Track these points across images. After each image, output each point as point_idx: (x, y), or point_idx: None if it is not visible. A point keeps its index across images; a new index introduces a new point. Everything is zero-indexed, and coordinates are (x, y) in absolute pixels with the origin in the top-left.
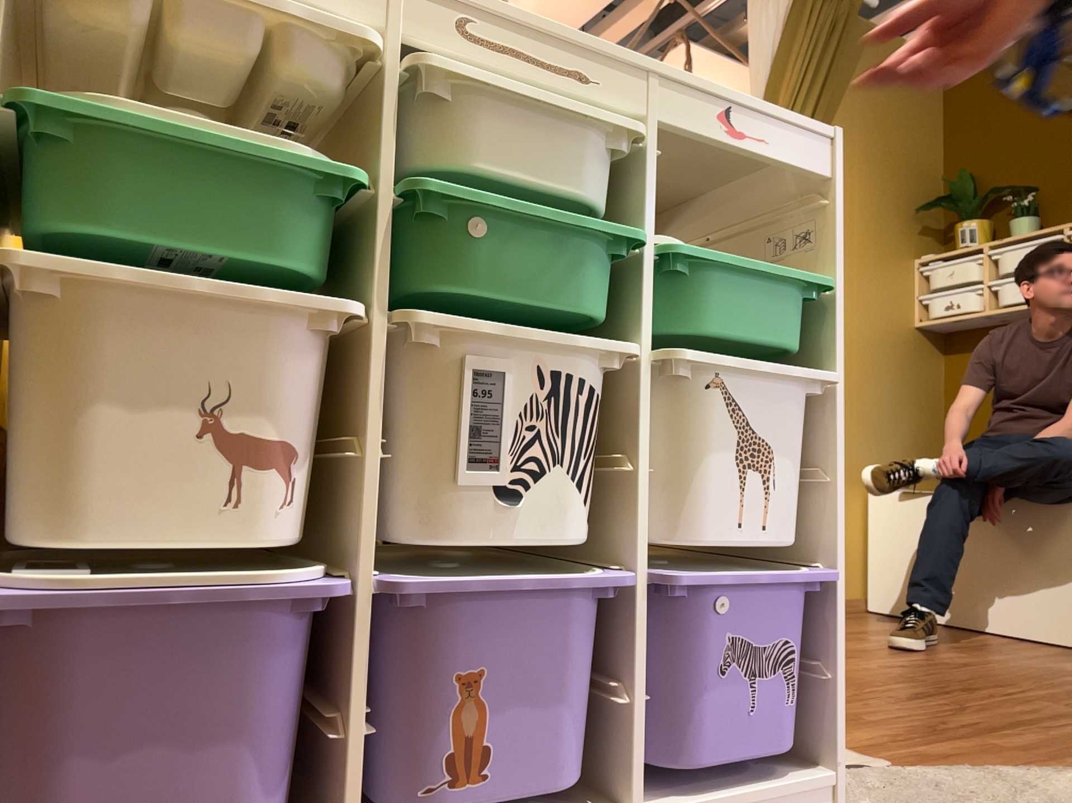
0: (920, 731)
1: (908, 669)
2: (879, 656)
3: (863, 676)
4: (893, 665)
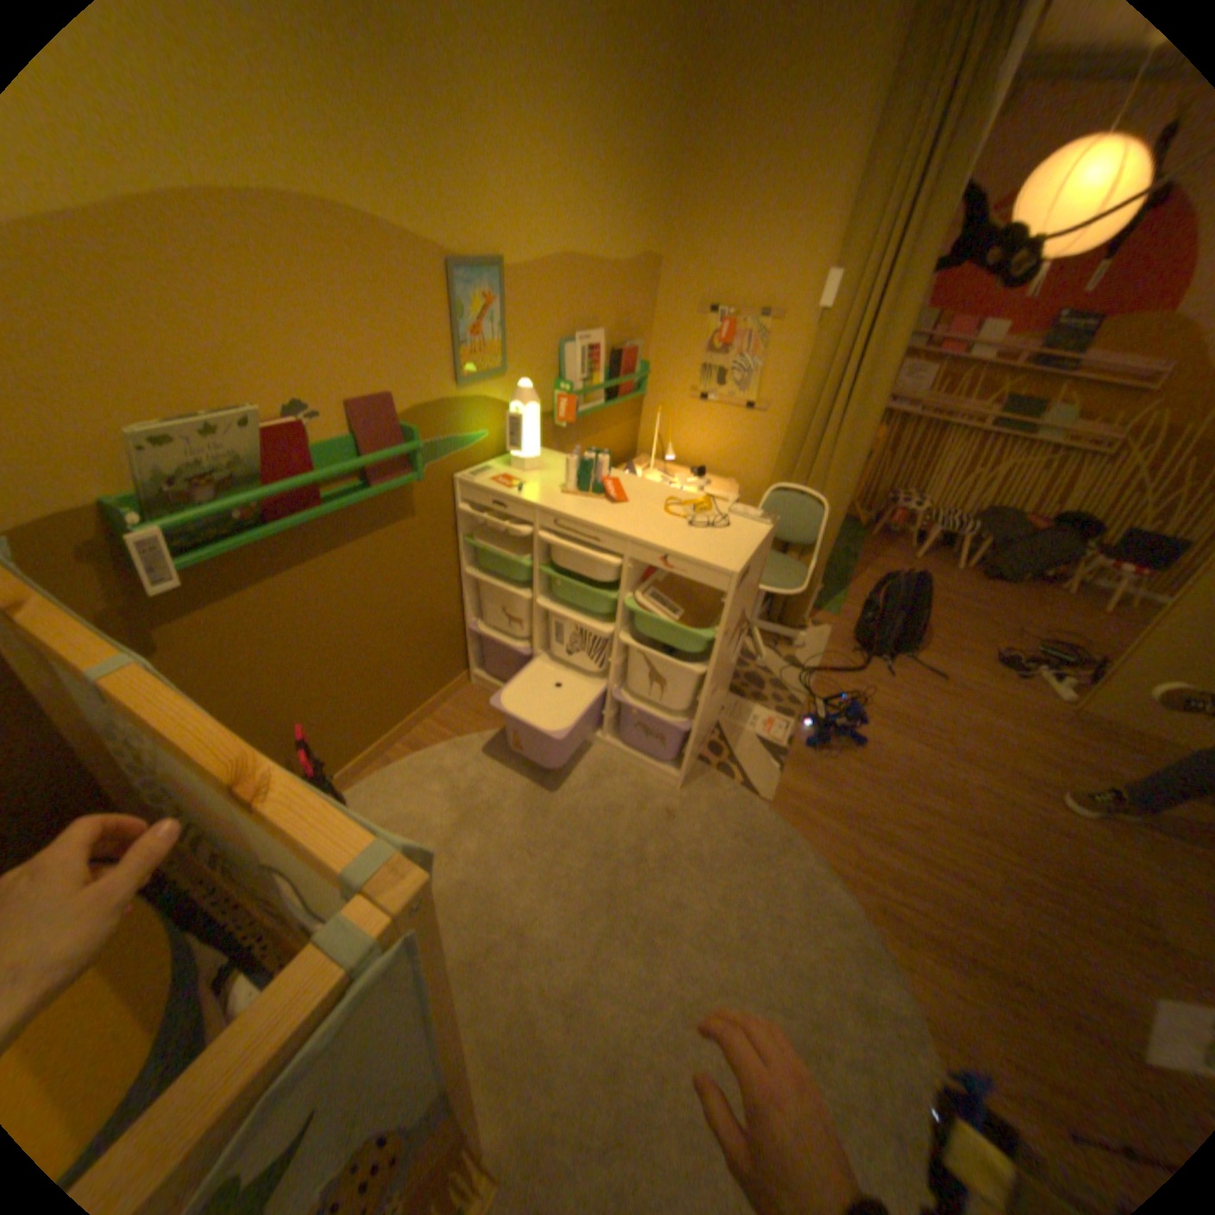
0: (837, 814)
1: (989, 805)
2: (1007, 787)
3: (931, 783)
4: (990, 796)
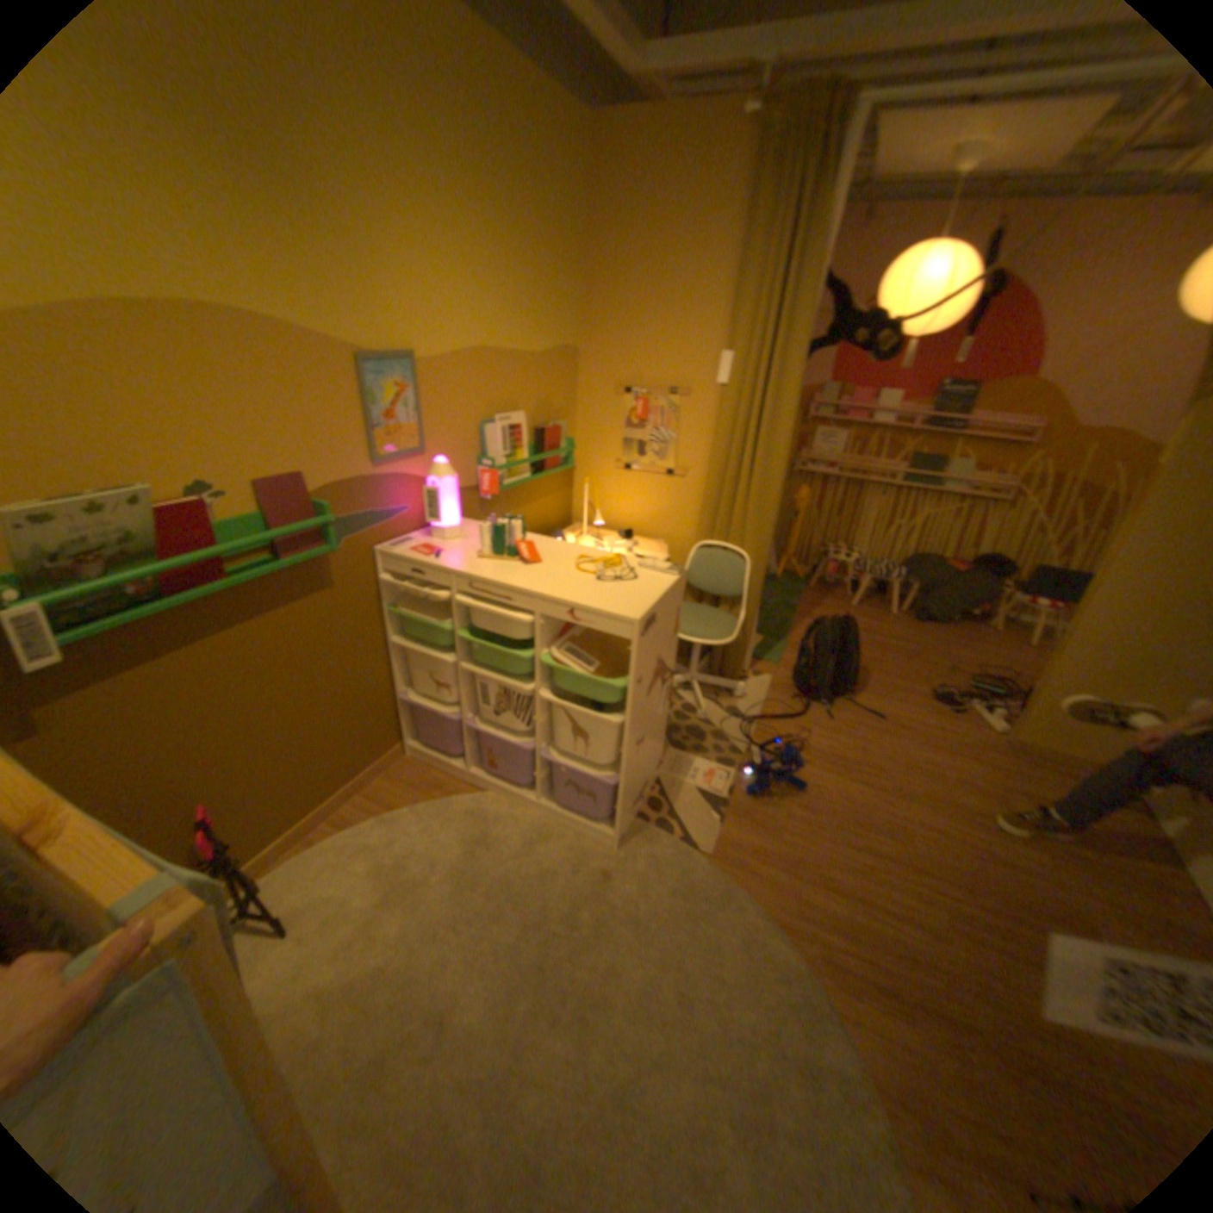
0: (778, 861)
1: (929, 840)
2: (946, 821)
3: (871, 823)
4: (930, 831)
